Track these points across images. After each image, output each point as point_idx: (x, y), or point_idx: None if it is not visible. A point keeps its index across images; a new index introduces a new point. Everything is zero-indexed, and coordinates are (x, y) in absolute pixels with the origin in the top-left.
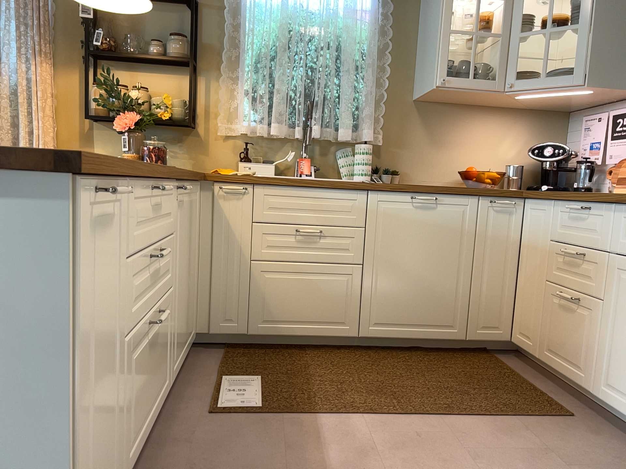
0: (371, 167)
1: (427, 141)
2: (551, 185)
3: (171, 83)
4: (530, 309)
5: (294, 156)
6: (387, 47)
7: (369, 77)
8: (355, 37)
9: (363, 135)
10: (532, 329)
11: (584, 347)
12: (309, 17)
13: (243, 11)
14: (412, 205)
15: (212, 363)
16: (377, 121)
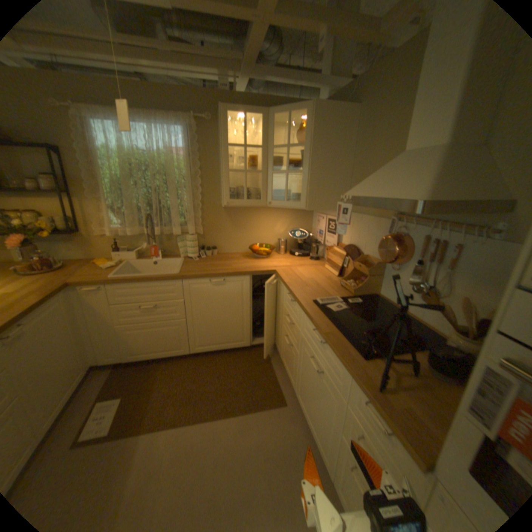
0: (197, 249)
1: (232, 227)
2: (299, 252)
3: (52, 203)
4: (279, 333)
5: (149, 243)
6: (198, 172)
7: (187, 194)
8: (175, 167)
9: (189, 230)
10: (279, 343)
11: (293, 369)
12: (142, 154)
13: (92, 151)
14: (210, 284)
15: (97, 387)
16: (198, 219)
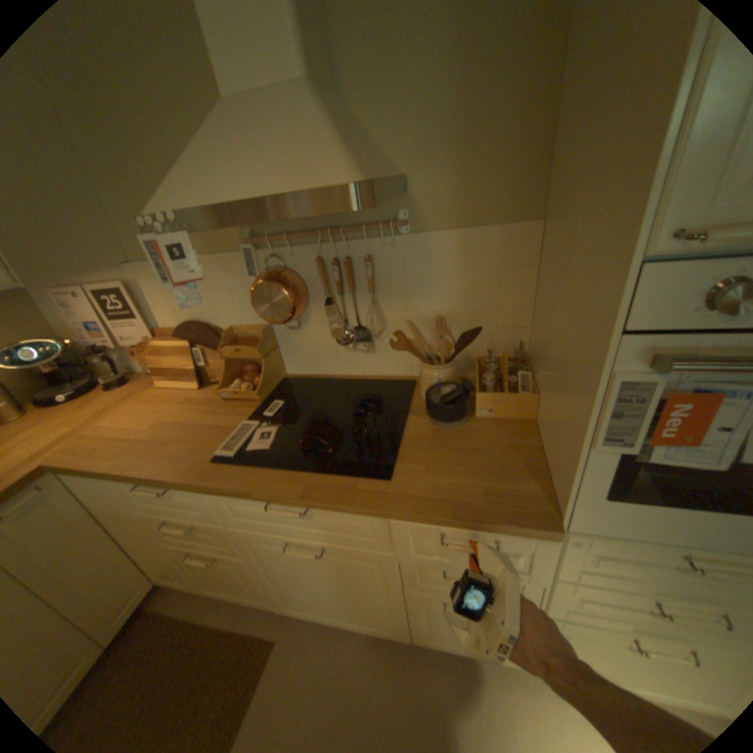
0: None
1: None
2: (67, 391)
3: None
4: (156, 563)
5: None
6: None
7: None
8: None
9: None
10: (172, 577)
11: (244, 587)
12: None
13: None
14: None
15: None
16: None
